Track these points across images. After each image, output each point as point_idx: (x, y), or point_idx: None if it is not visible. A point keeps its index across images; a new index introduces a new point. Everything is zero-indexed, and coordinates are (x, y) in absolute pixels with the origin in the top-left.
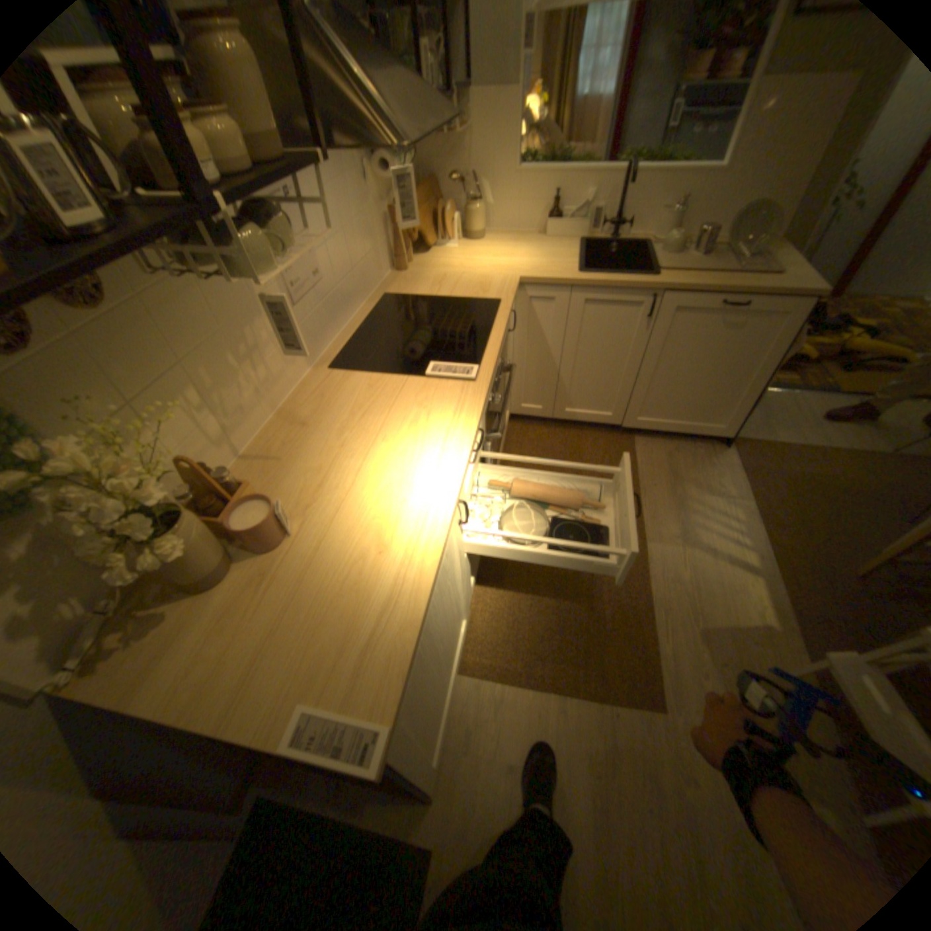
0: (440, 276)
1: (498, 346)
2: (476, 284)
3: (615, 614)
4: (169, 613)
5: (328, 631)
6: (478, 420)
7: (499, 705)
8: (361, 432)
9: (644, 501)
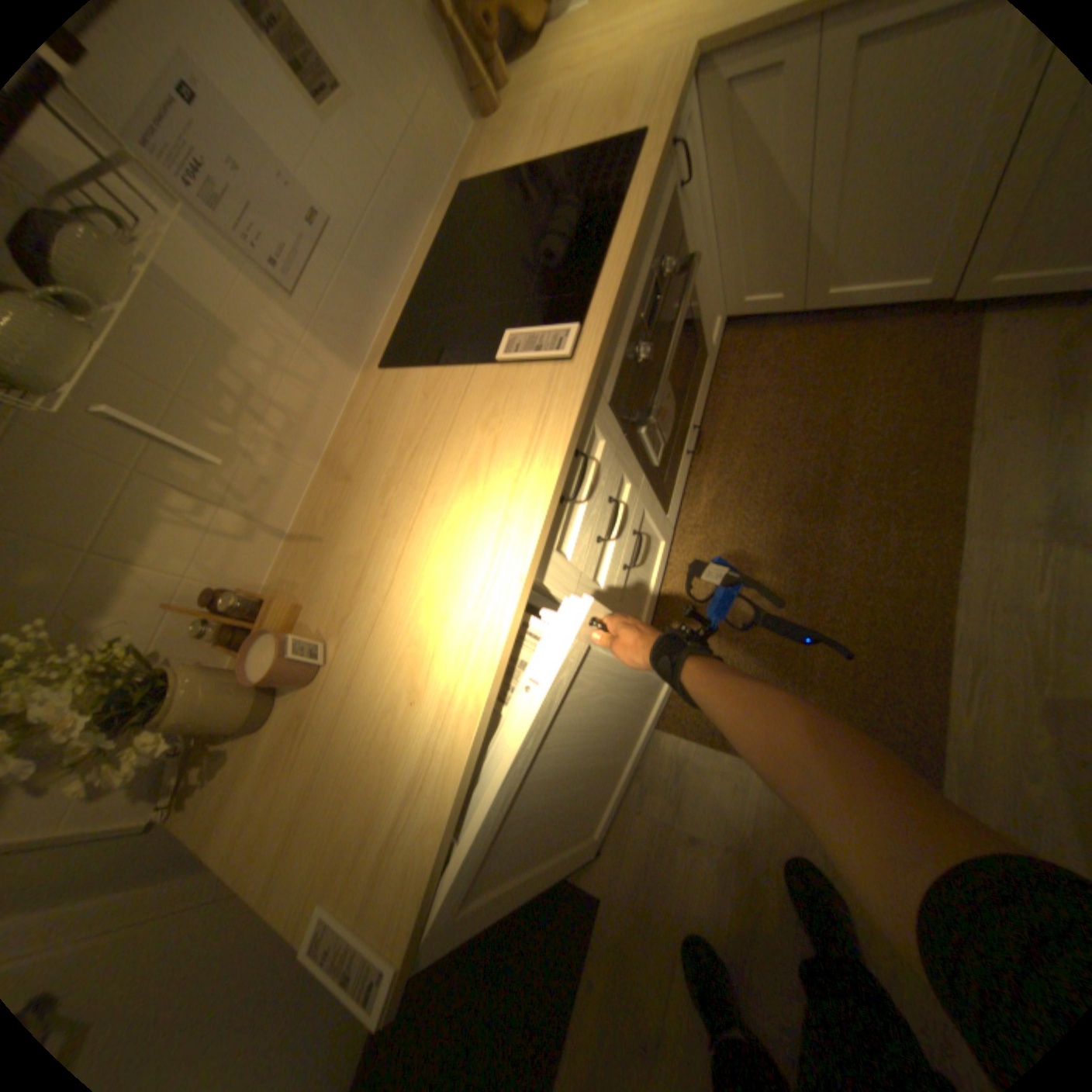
0: (547, 104)
1: (622, 261)
2: (605, 102)
3: (875, 662)
4: (231, 753)
5: (351, 813)
6: (573, 441)
7: (683, 768)
8: (407, 489)
9: (976, 457)
